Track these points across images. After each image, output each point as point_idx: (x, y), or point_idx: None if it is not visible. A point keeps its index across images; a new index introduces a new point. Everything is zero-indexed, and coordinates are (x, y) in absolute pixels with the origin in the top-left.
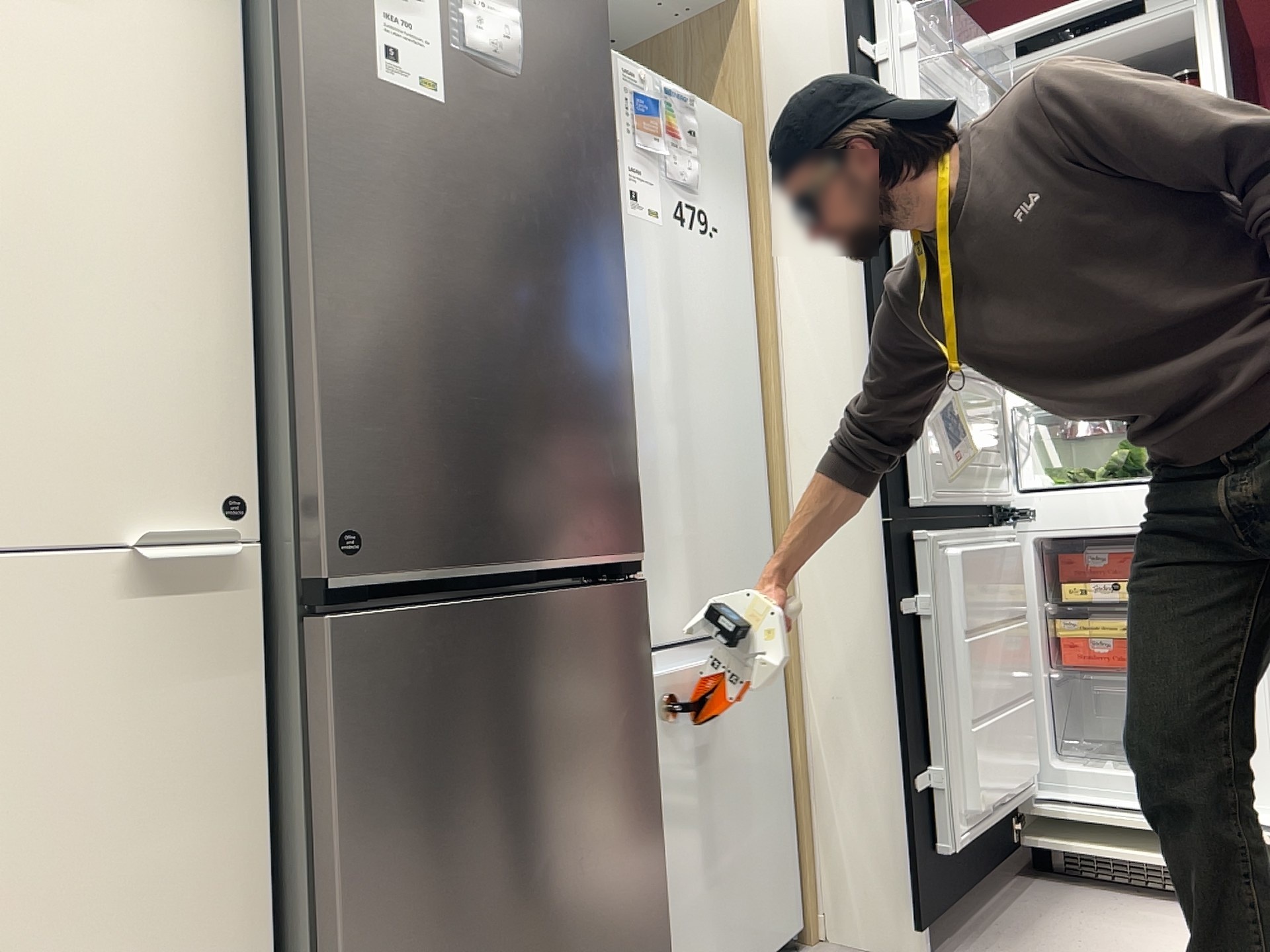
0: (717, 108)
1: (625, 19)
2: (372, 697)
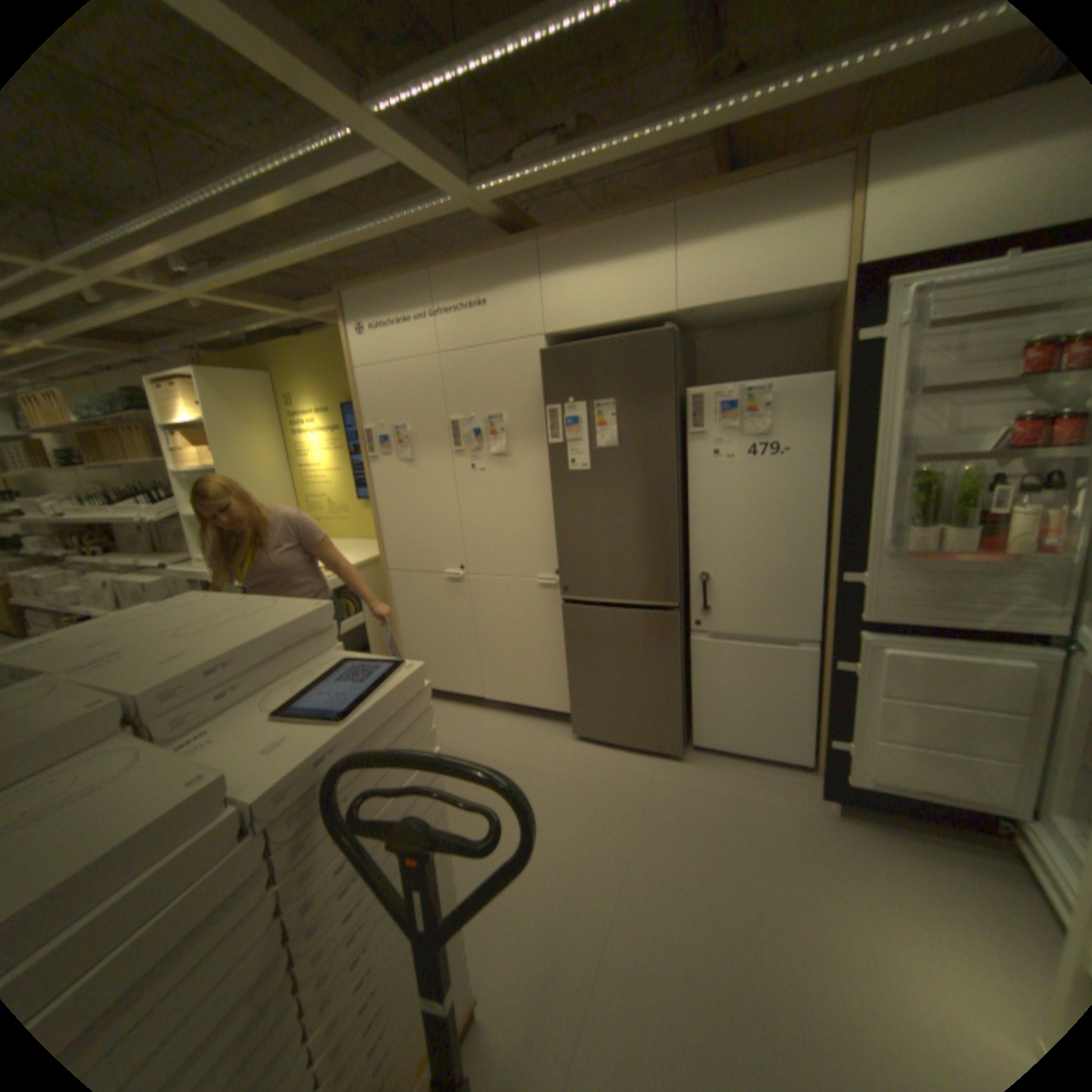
0: (803, 376)
1: (807, 300)
2: (574, 623)
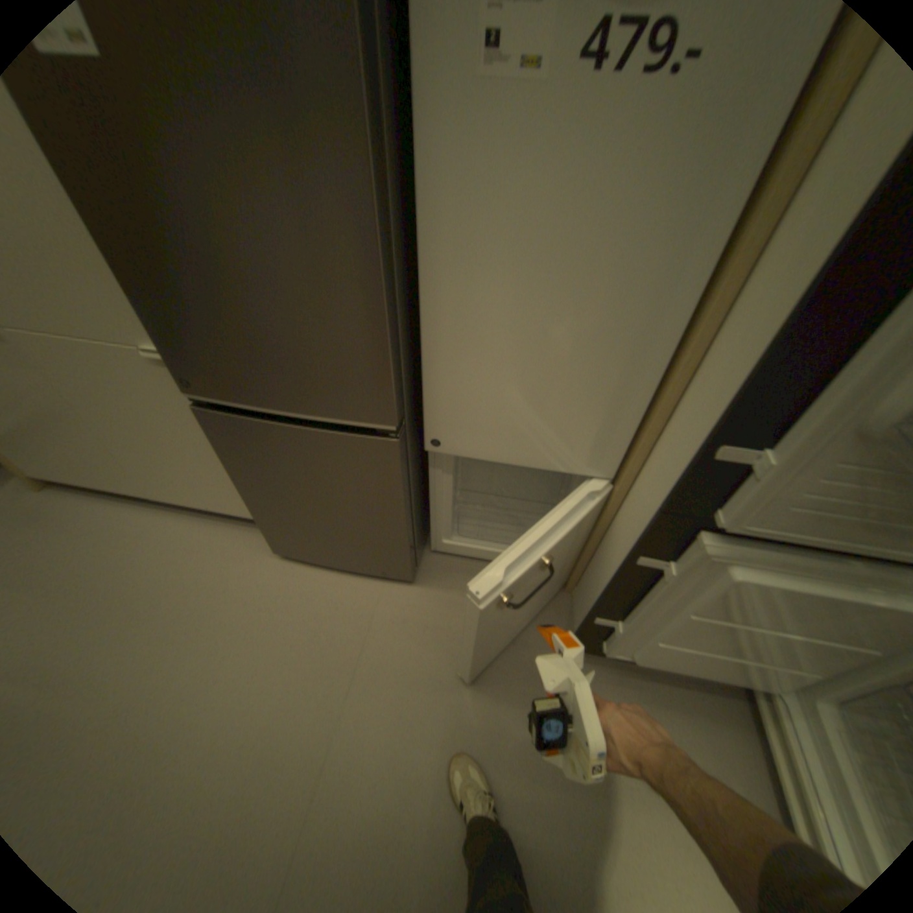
0: None
1: None
2: (224, 435)
